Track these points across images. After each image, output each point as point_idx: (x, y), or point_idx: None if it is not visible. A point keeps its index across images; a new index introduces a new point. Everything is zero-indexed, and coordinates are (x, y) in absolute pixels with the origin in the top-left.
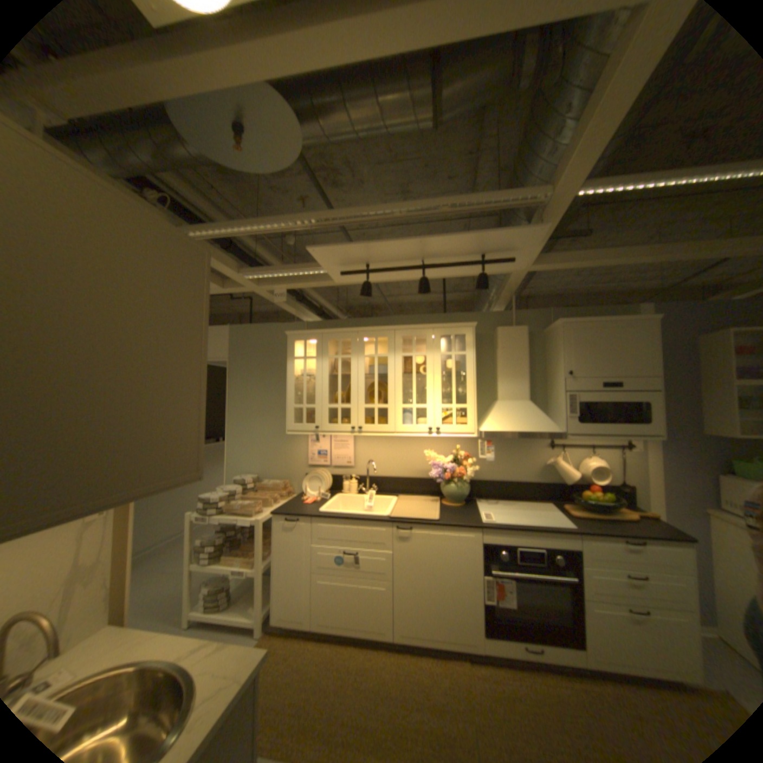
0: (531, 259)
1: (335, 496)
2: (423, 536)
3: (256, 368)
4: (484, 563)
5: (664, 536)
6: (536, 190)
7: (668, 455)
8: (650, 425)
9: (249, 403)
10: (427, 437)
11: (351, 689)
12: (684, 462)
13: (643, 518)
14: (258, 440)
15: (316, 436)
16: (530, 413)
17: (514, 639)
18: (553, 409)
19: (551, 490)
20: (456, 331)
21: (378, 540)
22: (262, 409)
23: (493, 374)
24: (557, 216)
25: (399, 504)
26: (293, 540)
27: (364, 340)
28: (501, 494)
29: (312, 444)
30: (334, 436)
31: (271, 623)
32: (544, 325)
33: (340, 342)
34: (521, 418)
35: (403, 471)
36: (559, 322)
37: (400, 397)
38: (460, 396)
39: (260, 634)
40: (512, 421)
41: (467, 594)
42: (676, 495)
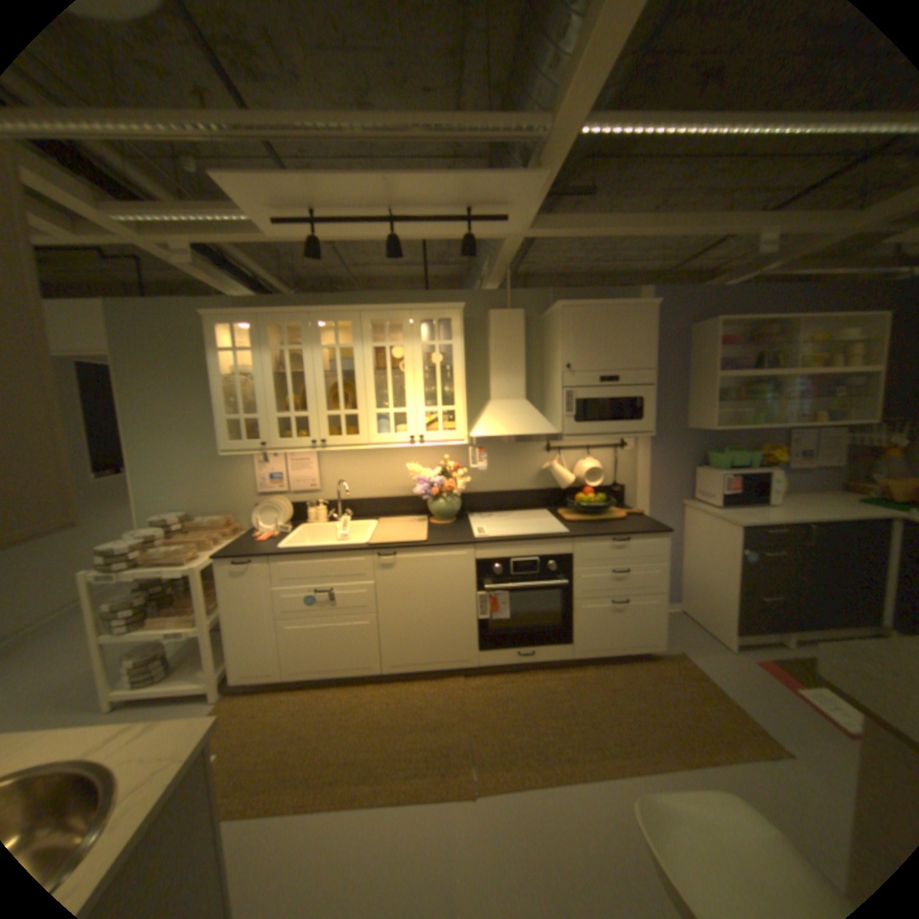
0: (529, 221)
1: (300, 528)
2: (410, 560)
3: (163, 365)
4: (477, 579)
5: (646, 529)
6: (534, 118)
7: (656, 451)
8: (642, 421)
9: (159, 417)
10: (411, 448)
11: (337, 728)
12: (669, 457)
13: (629, 514)
14: (181, 466)
15: (266, 455)
16: (526, 414)
17: (507, 646)
18: (550, 409)
19: (546, 496)
20: (441, 314)
21: (357, 571)
22: (181, 423)
23: (485, 369)
24: (559, 160)
25: (381, 528)
26: (247, 586)
27: (321, 325)
28: (495, 505)
29: (262, 467)
30: (291, 454)
31: (231, 681)
32: (542, 309)
33: (287, 328)
34: (516, 419)
35: (385, 490)
36: (559, 304)
37: (374, 401)
38: (448, 397)
39: (218, 697)
40: (506, 424)
41: (460, 612)
42: (659, 489)
